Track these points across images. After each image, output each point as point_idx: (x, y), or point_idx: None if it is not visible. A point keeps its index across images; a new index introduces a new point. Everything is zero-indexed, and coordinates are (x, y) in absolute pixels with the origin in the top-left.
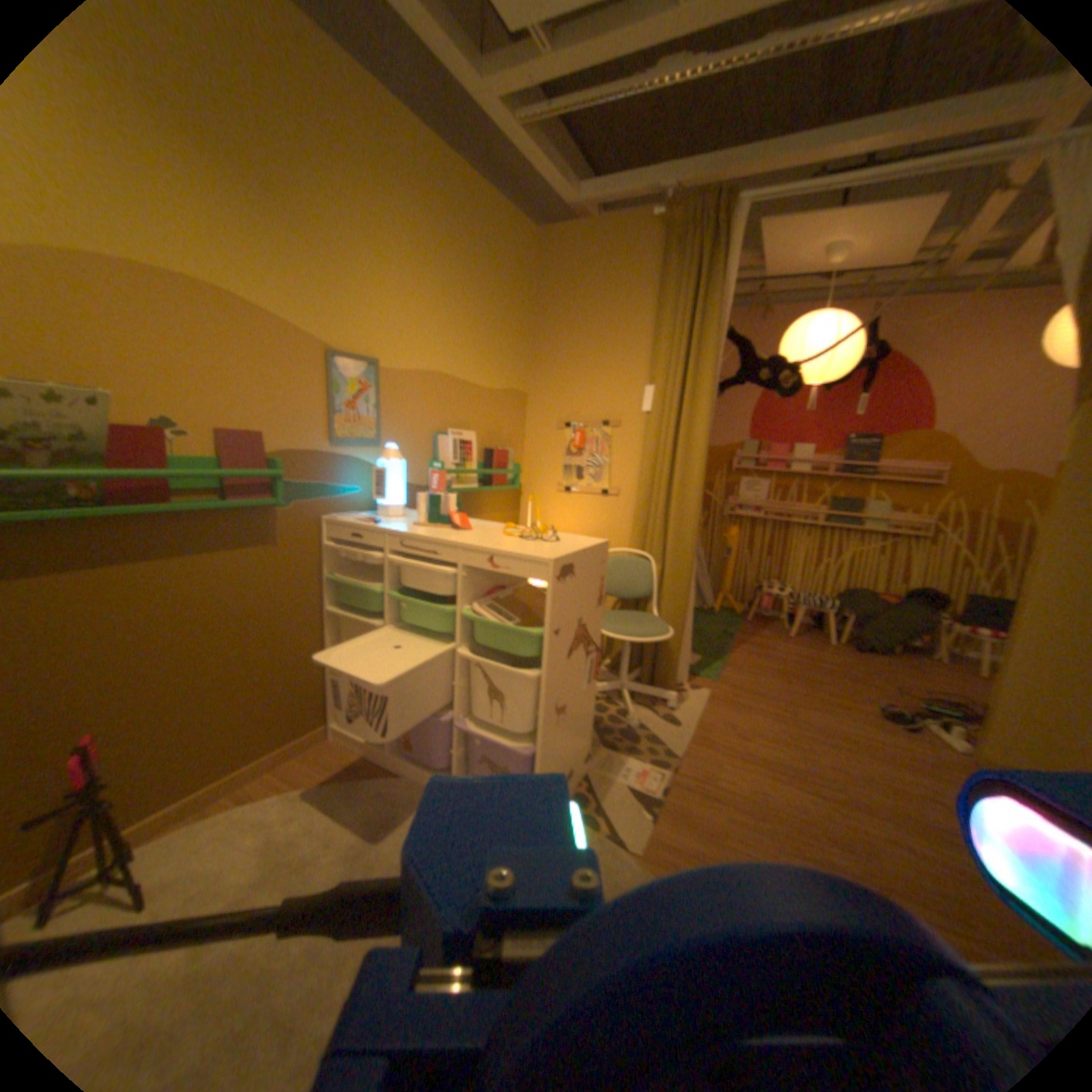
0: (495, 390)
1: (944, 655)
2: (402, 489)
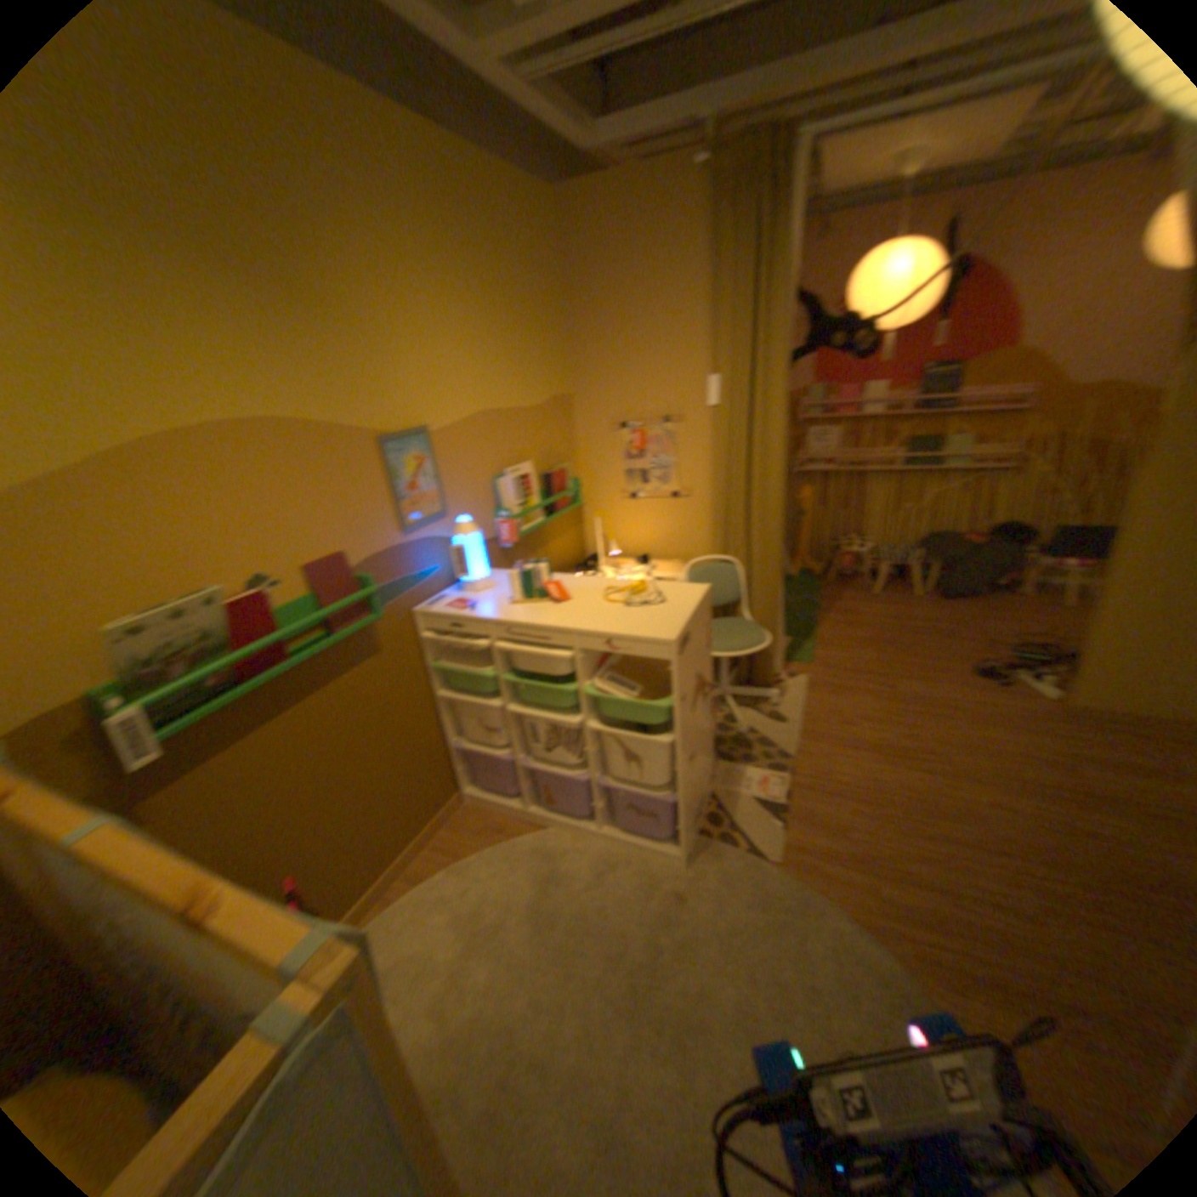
0: (541, 404)
1: (1029, 588)
2: (484, 559)
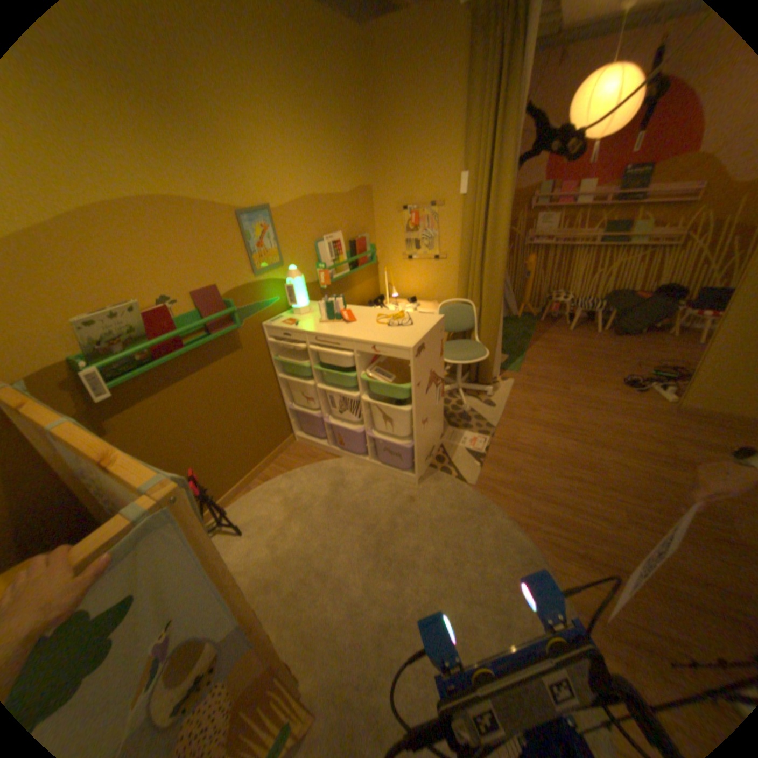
0: (348, 193)
1: (676, 330)
2: (304, 295)
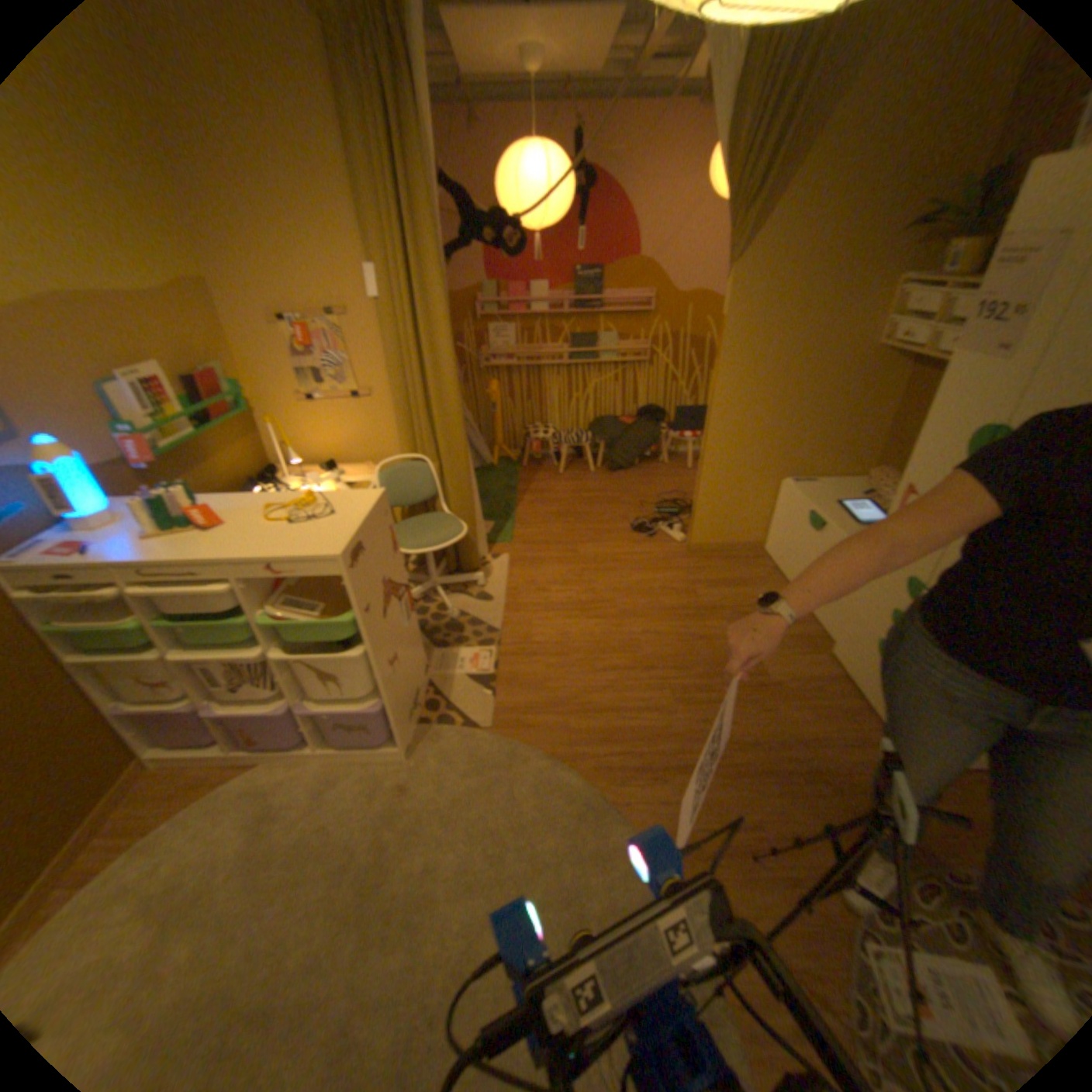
0: (157, 289)
1: (664, 457)
2: (93, 490)
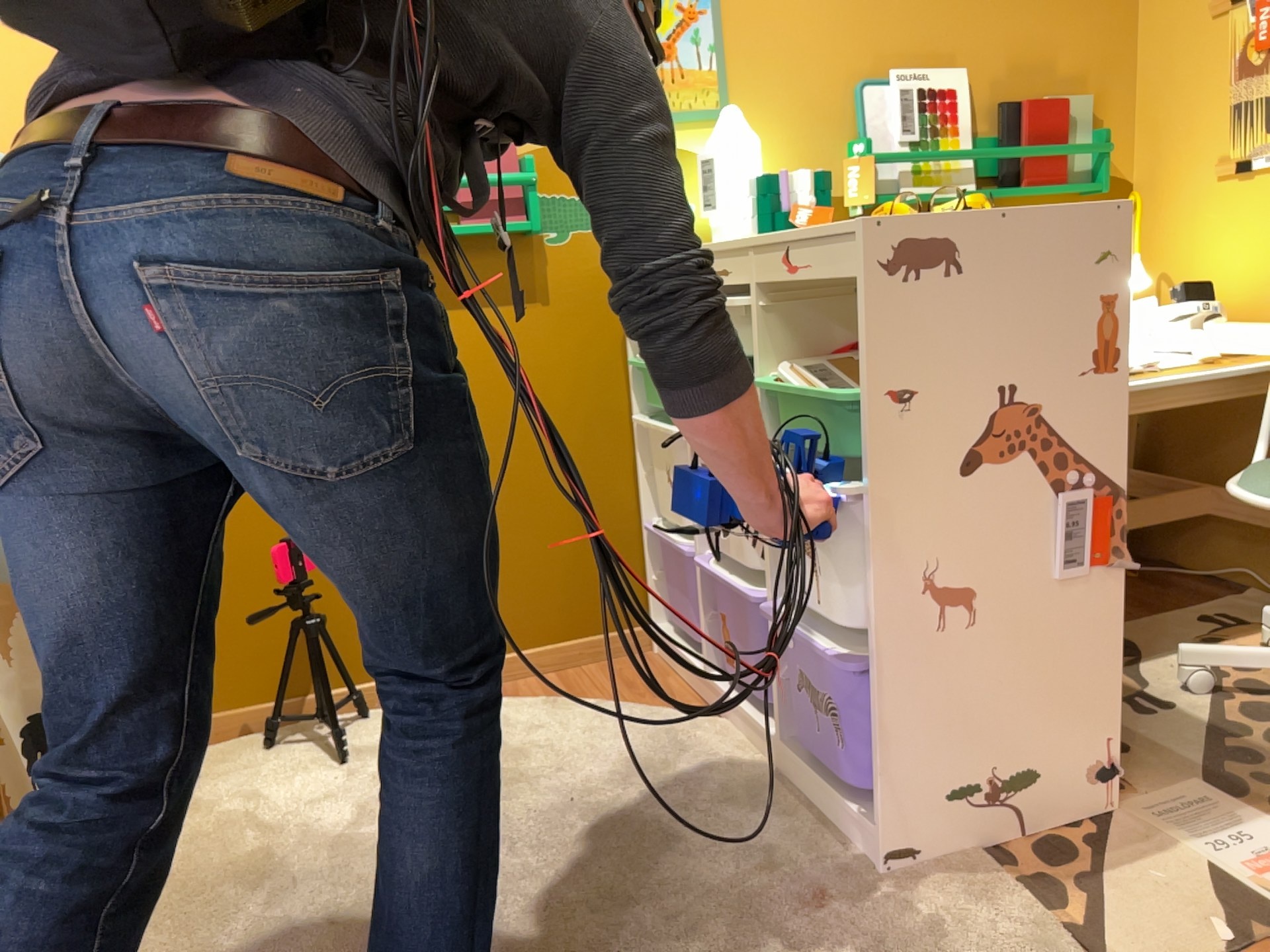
0: None
1: None
2: (746, 188)
